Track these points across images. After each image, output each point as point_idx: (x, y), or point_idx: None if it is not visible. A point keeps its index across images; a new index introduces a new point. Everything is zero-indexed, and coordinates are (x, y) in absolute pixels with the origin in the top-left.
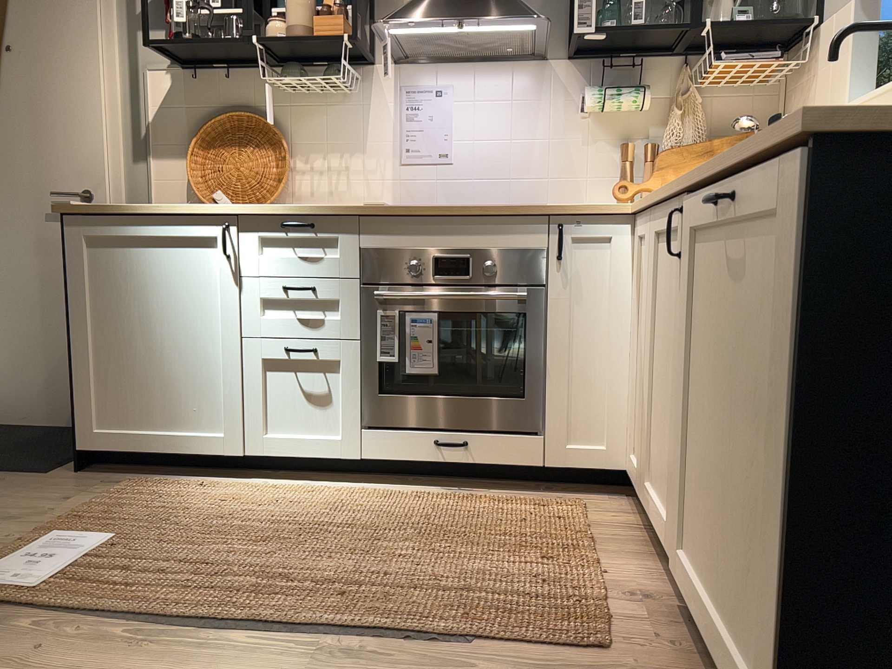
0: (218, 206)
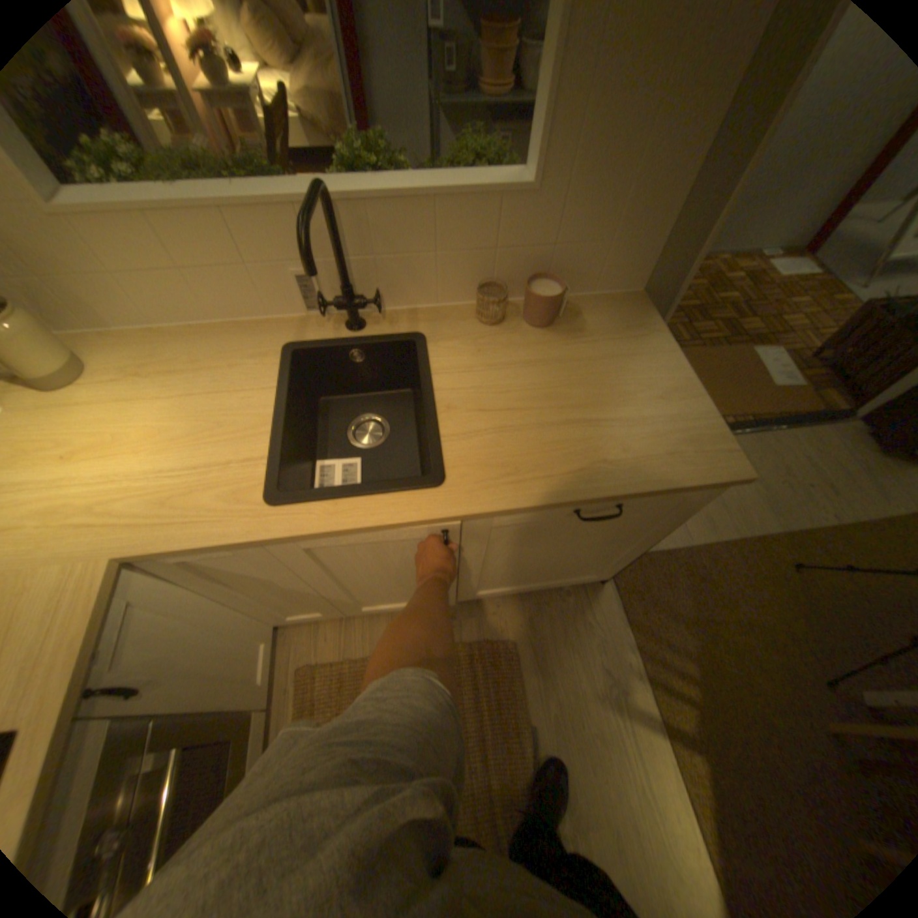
0: None
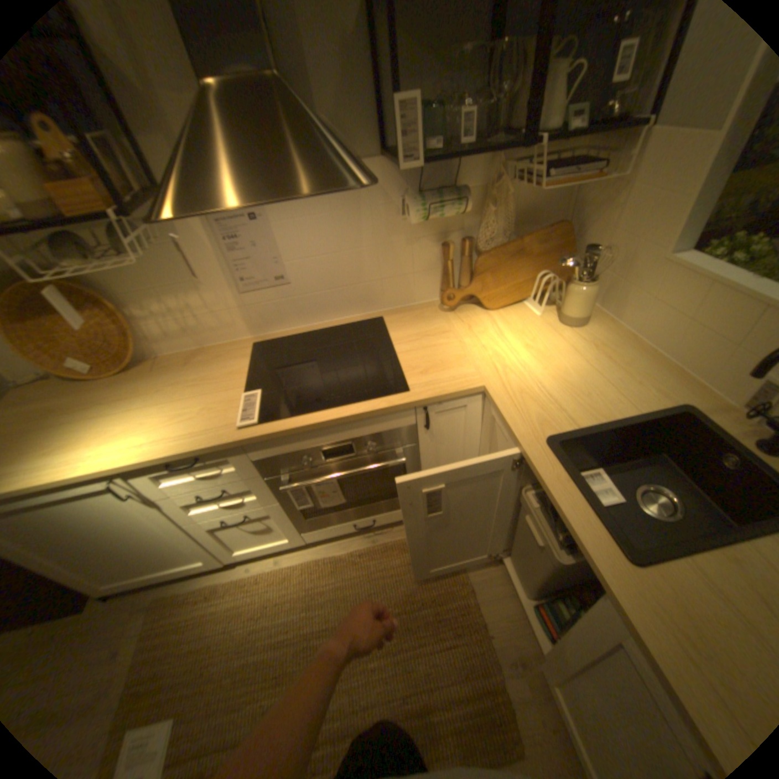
0: (87, 468)
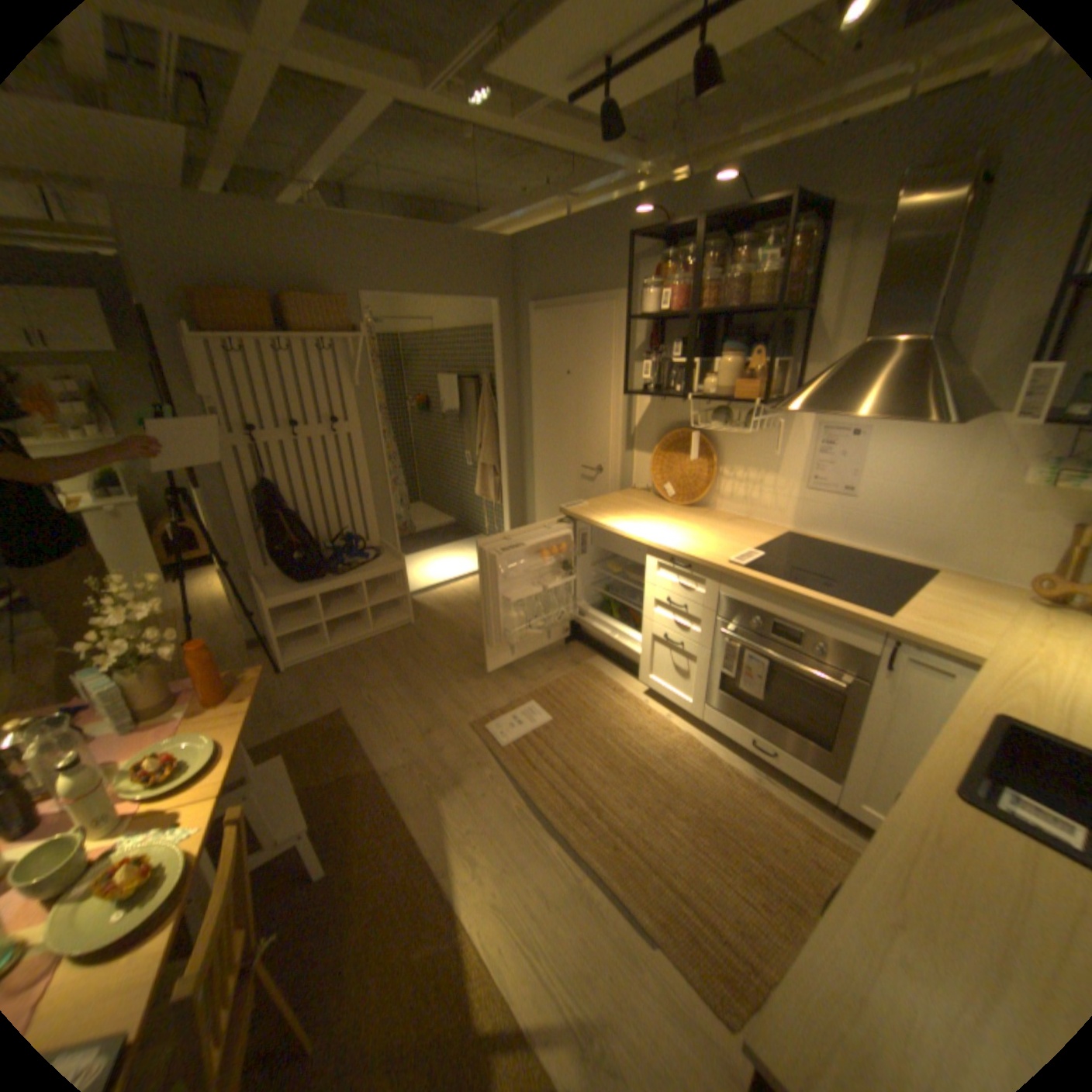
0: (637, 534)
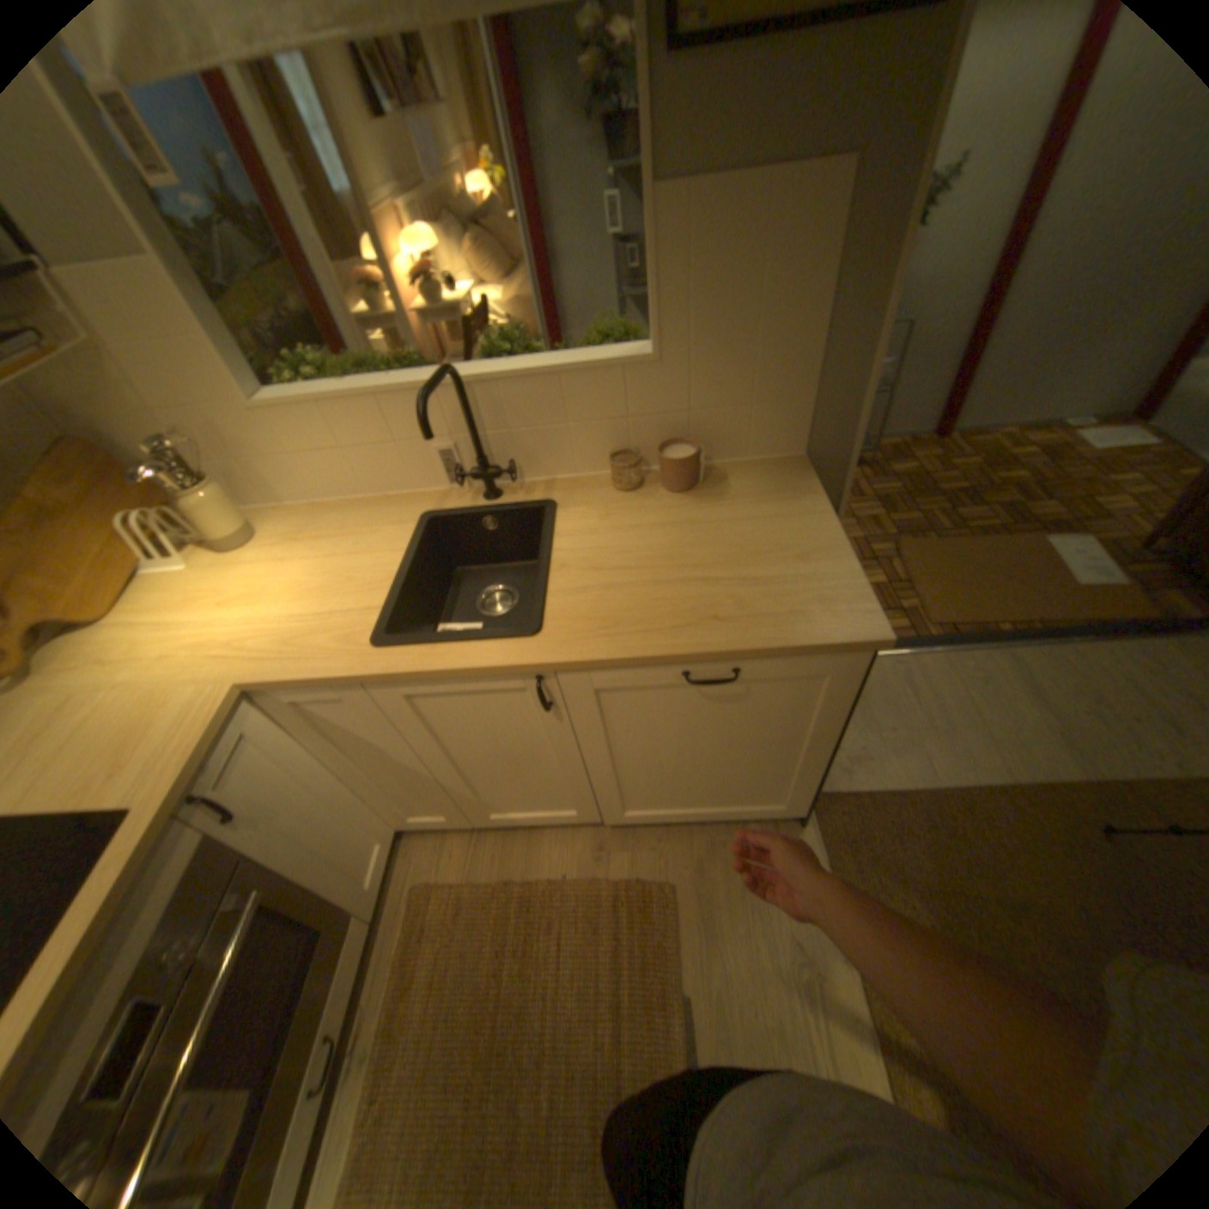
0: None
